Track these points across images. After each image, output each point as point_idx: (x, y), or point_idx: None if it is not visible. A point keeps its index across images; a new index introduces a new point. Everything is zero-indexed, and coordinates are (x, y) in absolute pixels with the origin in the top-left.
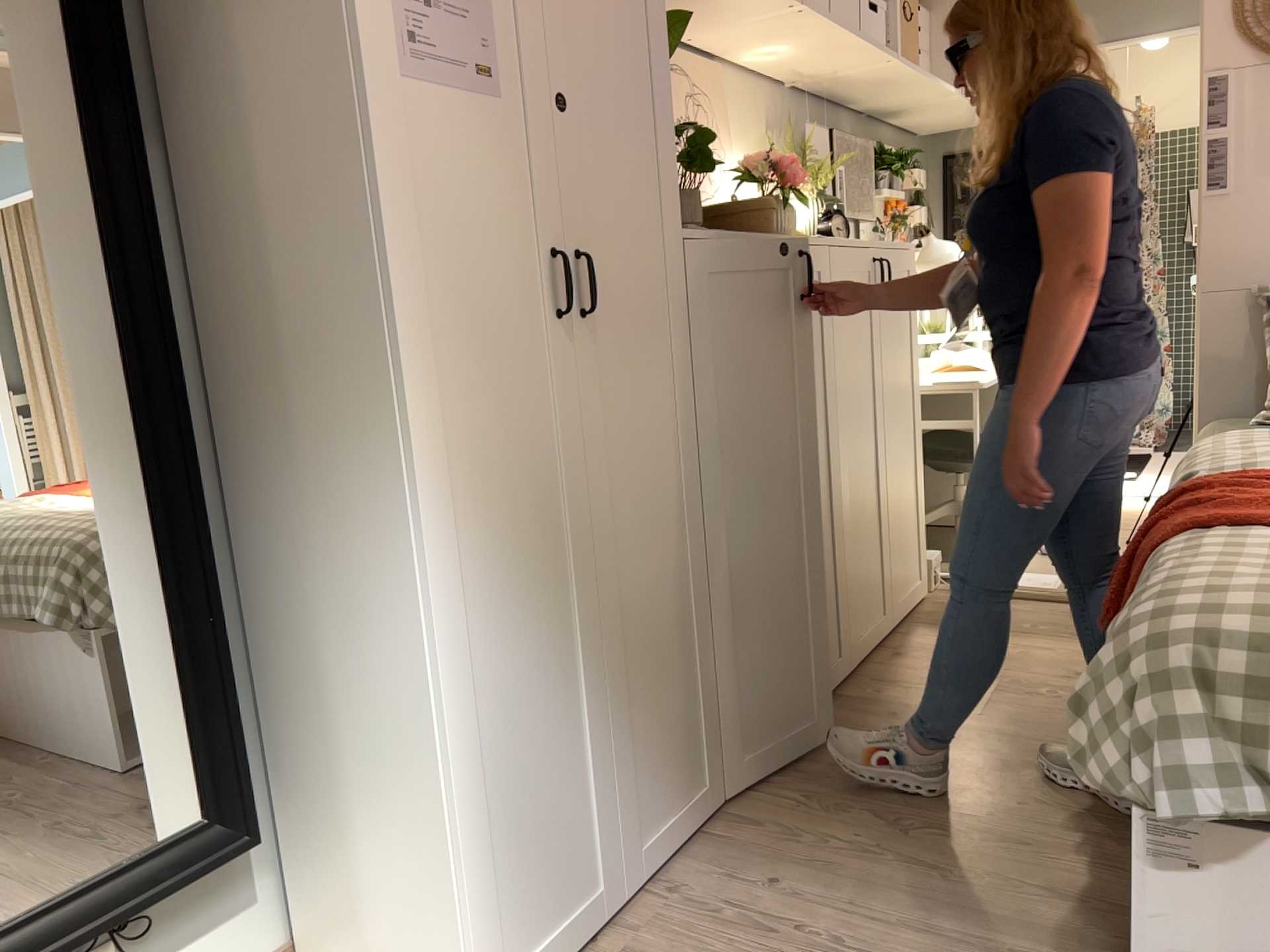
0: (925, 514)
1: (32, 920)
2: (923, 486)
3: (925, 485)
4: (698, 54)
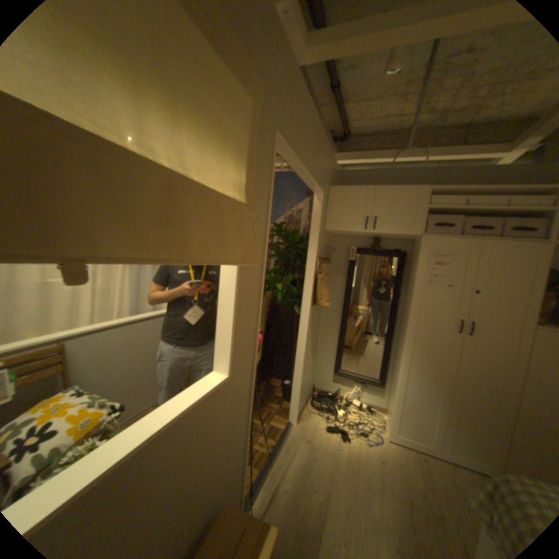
0: None
1: (356, 375)
2: None
3: None
4: None
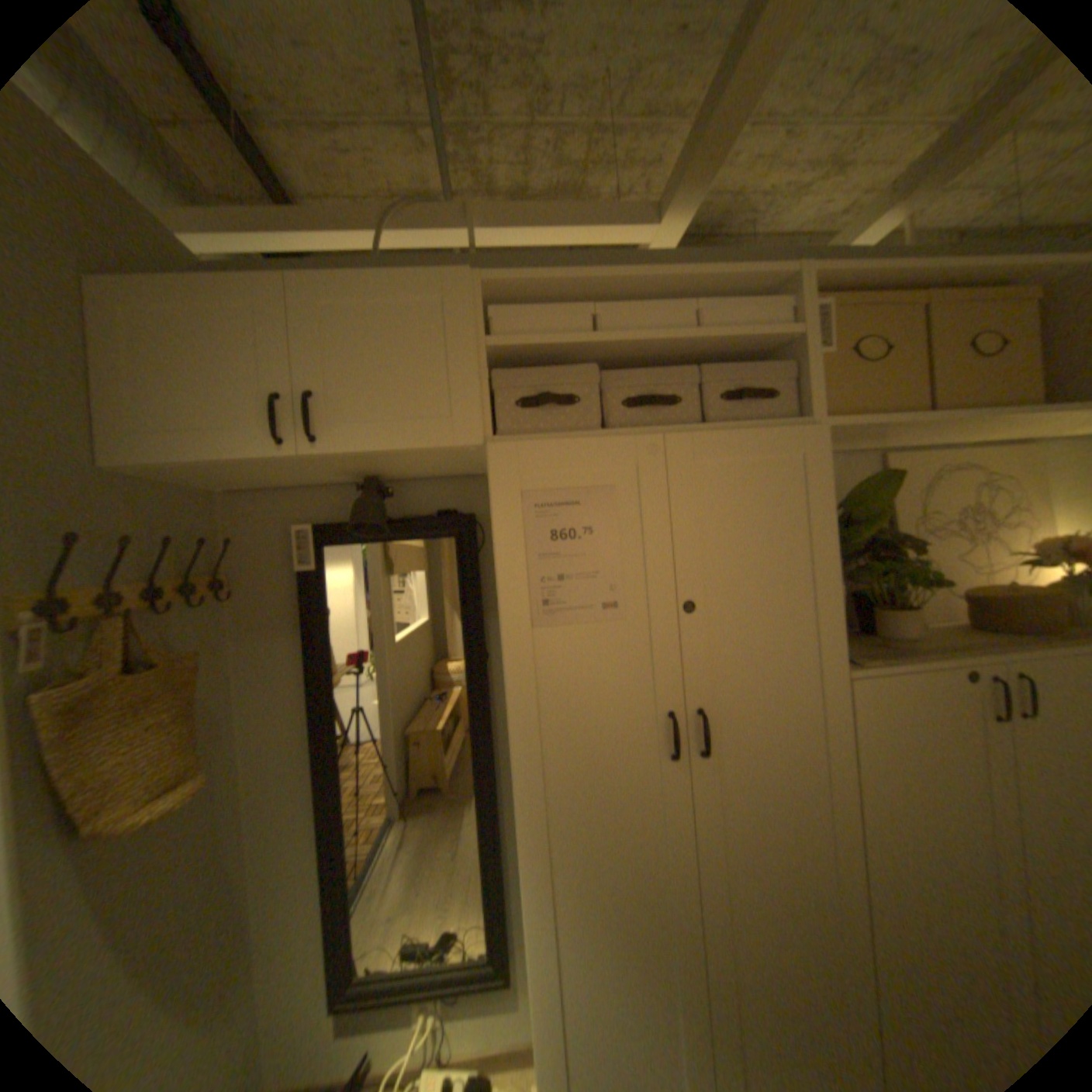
0: None
1: (406, 976)
2: None
3: None
4: (1004, 443)
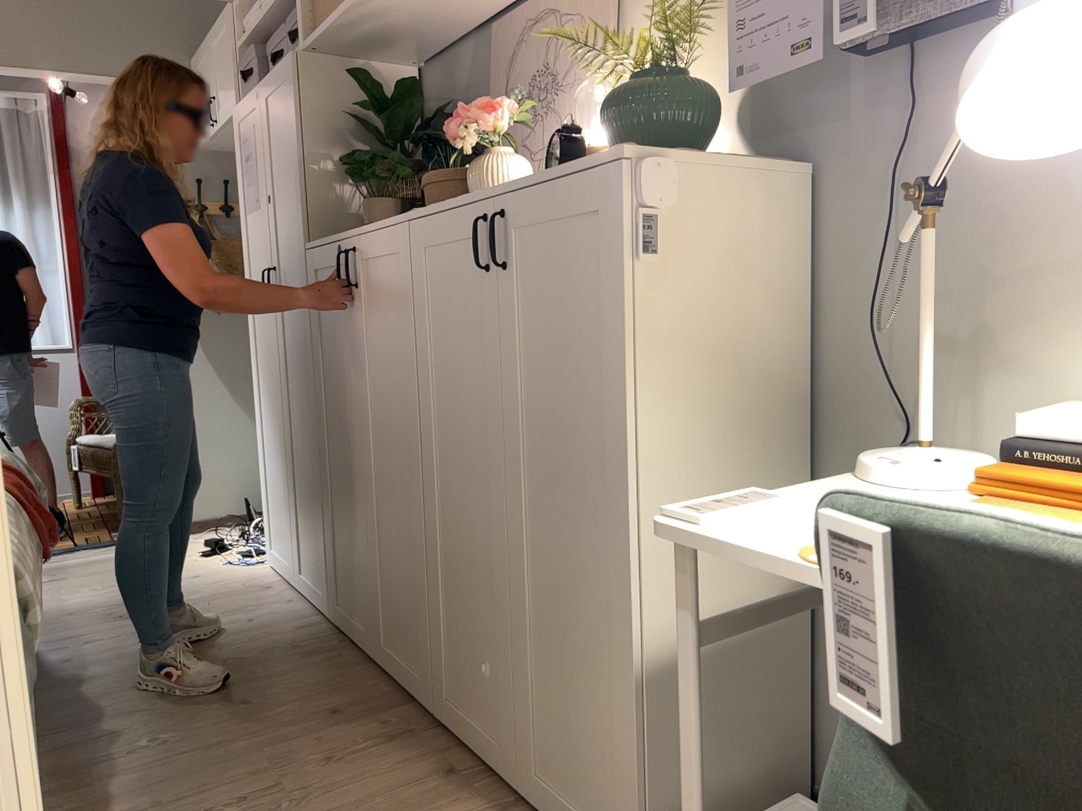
0: (631, 741)
1: None
2: (630, 681)
3: (635, 684)
4: None
